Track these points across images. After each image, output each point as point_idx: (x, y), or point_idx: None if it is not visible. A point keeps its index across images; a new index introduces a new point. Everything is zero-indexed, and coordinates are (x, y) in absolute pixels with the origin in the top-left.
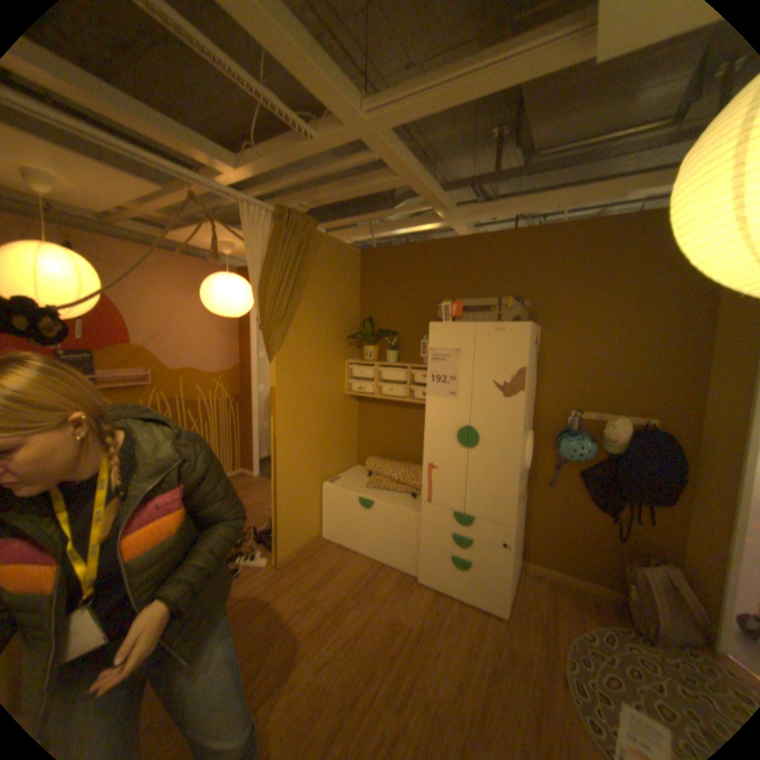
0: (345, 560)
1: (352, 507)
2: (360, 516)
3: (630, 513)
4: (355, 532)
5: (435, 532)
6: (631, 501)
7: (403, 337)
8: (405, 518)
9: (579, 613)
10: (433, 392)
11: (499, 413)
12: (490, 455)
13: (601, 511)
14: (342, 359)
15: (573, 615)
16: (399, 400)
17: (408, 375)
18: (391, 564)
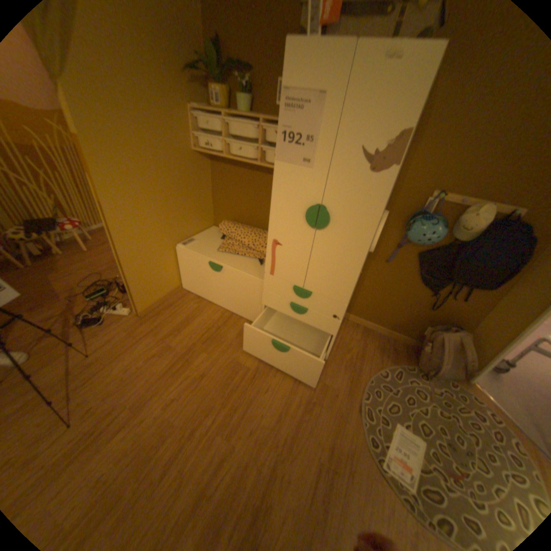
0: (201, 308)
1: (205, 268)
2: (212, 276)
3: (450, 289)
4: (209, 288)
5: (276, 298)
6: (456, 281)
7: (259, 74)
8: (250, 283)
9: (381, 354)
10: (286, 156)
11: (359, 192)
12: (339, 238)
13: (425, 286)
14: (183, 101)
15: (376, 356)
16: (251, 163)
17: (261, 130)
18: (239, 313)
